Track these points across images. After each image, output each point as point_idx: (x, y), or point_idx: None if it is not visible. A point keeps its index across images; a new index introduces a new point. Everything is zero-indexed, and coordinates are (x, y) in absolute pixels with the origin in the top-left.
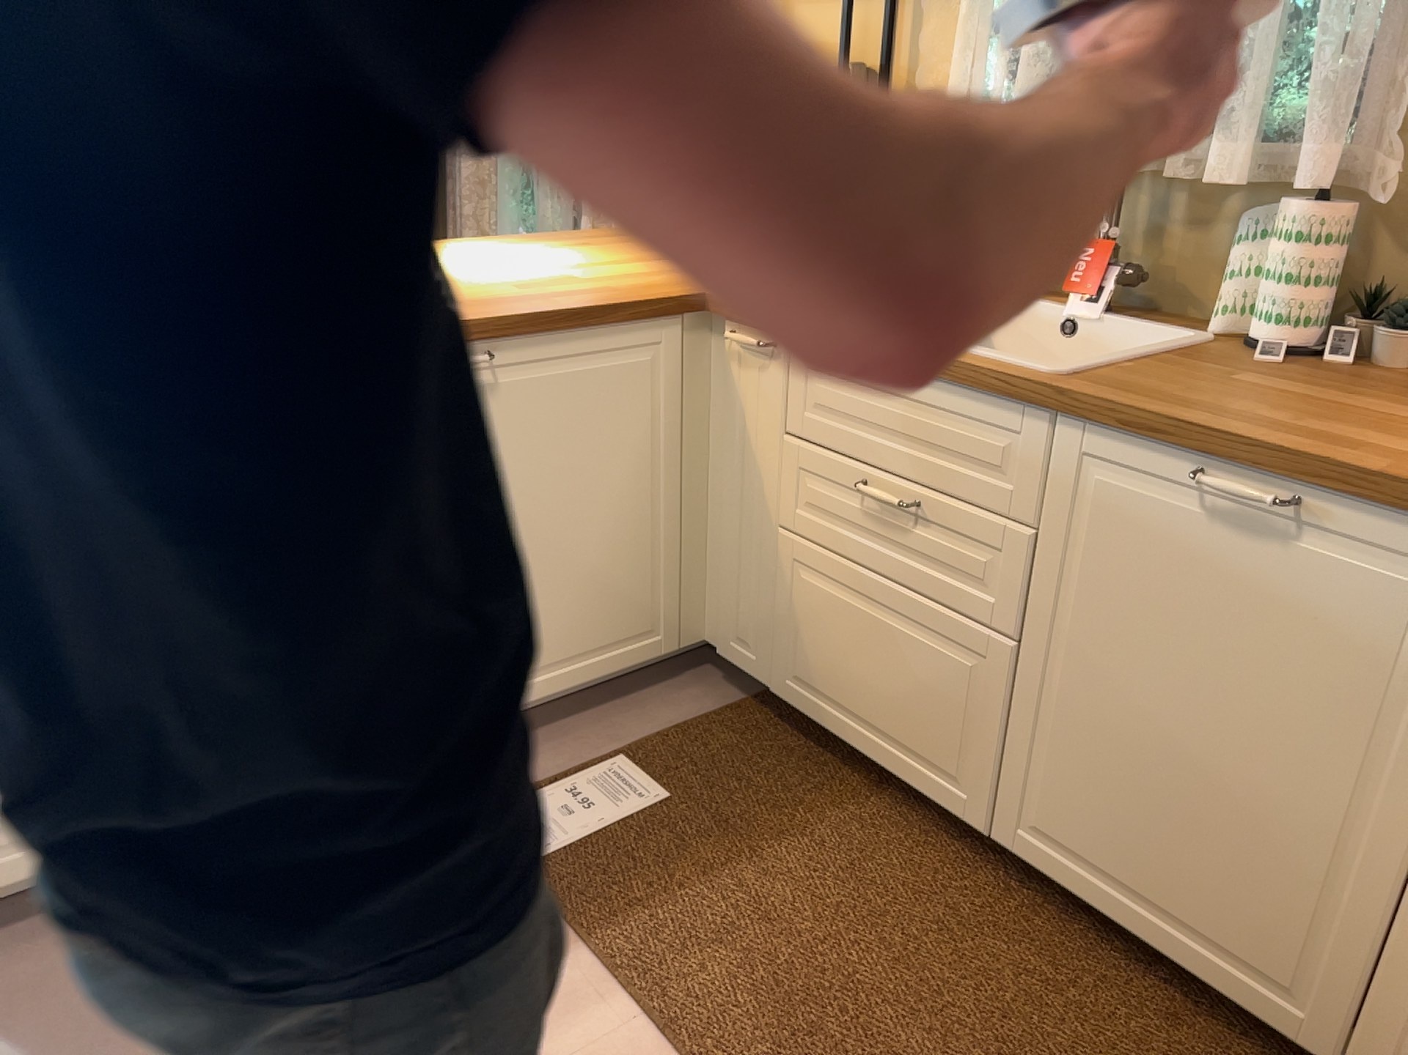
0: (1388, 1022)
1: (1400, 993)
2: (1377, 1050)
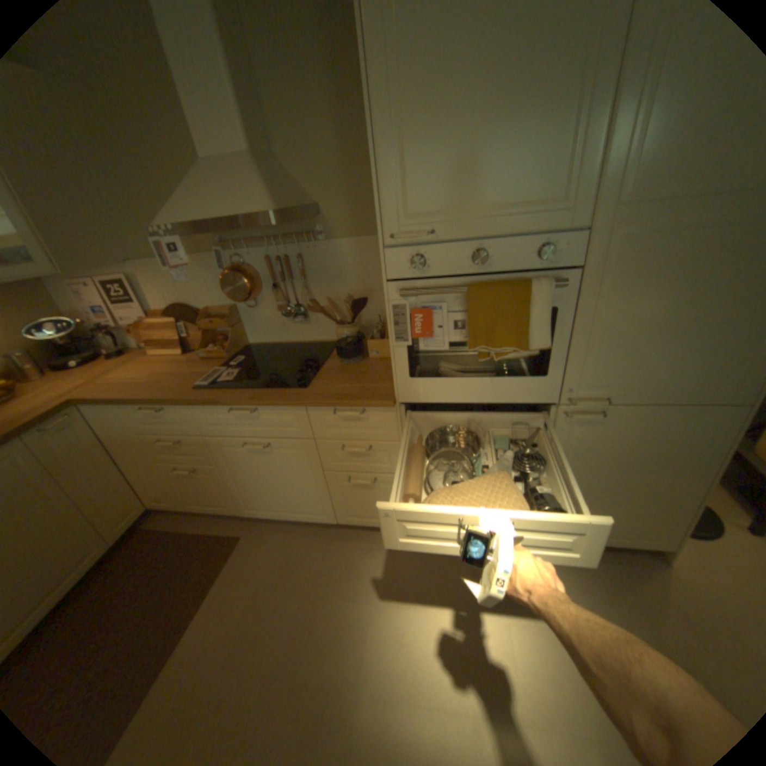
0: (102, 528)
1: (98, 522)
2: (107, 534)
